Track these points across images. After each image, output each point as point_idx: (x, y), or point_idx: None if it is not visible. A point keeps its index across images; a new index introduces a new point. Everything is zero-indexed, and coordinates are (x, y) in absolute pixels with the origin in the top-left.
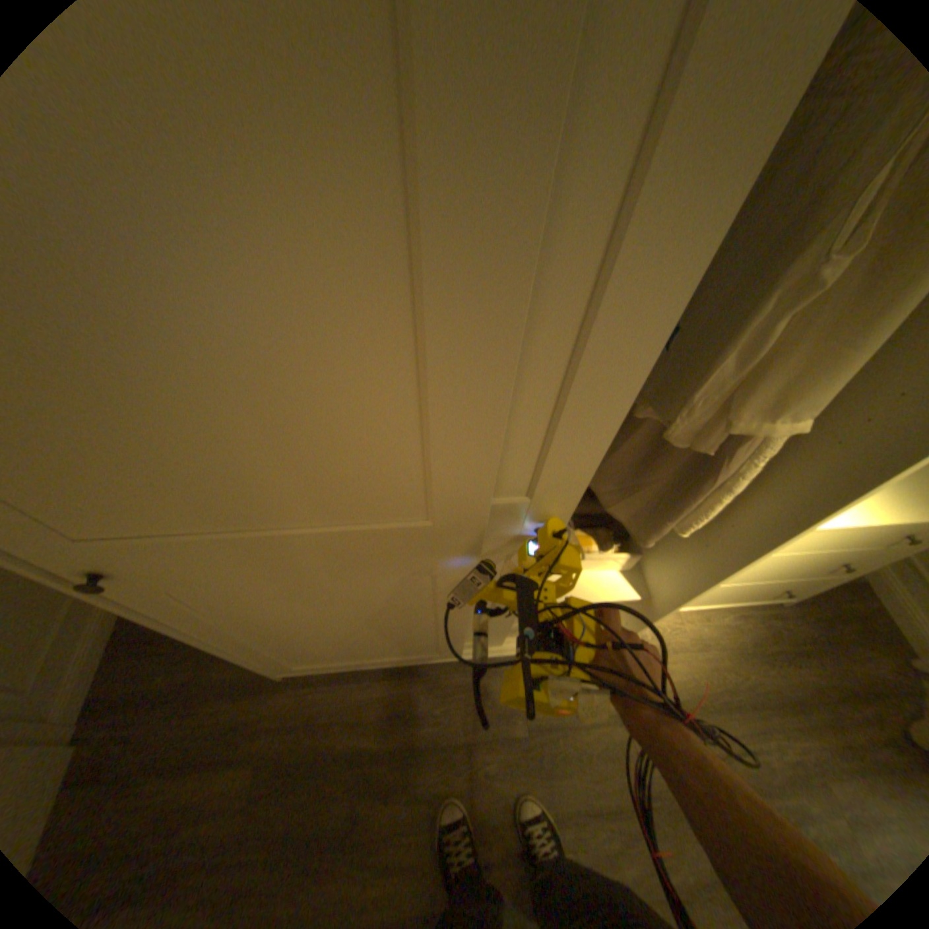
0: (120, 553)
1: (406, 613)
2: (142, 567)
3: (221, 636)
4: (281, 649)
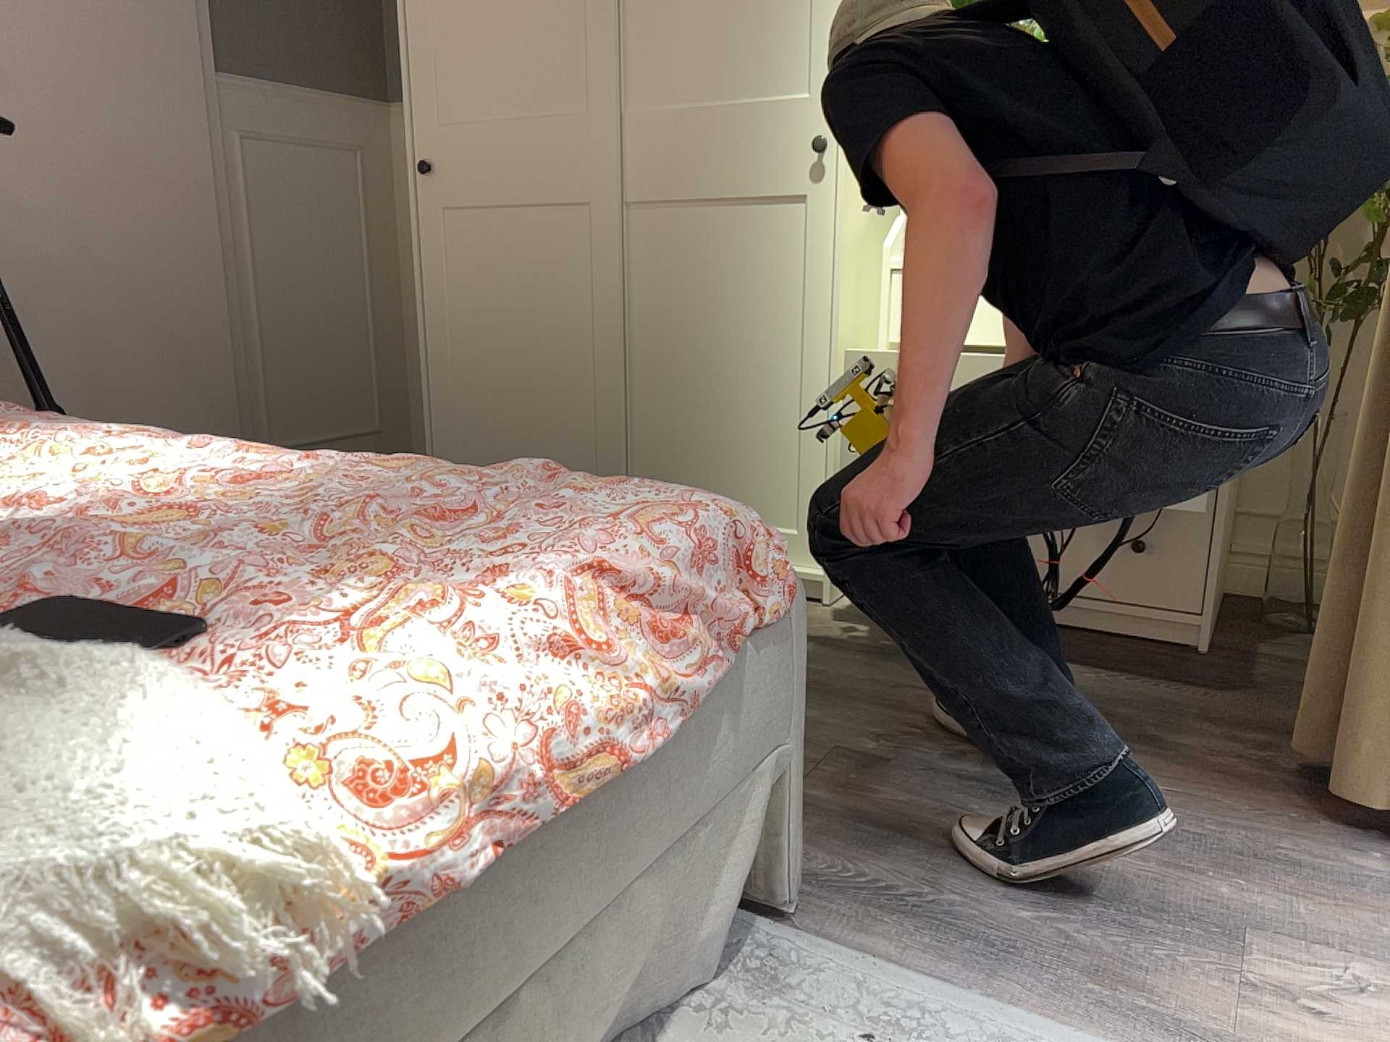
0: (450, 141)
1: (571, 310)
2: (451, 163)
3: (442, 325)
4: (466, 404)
